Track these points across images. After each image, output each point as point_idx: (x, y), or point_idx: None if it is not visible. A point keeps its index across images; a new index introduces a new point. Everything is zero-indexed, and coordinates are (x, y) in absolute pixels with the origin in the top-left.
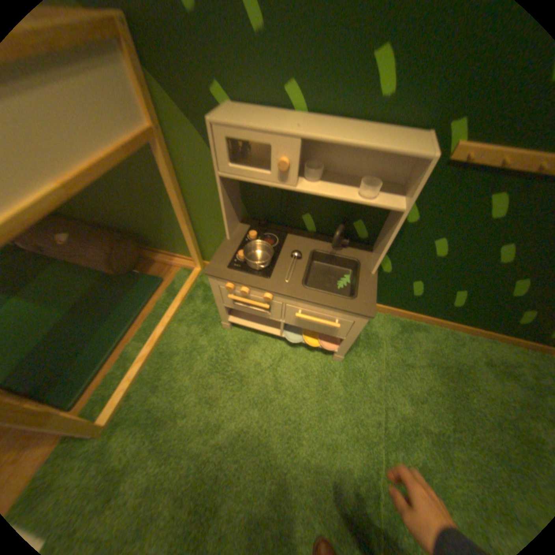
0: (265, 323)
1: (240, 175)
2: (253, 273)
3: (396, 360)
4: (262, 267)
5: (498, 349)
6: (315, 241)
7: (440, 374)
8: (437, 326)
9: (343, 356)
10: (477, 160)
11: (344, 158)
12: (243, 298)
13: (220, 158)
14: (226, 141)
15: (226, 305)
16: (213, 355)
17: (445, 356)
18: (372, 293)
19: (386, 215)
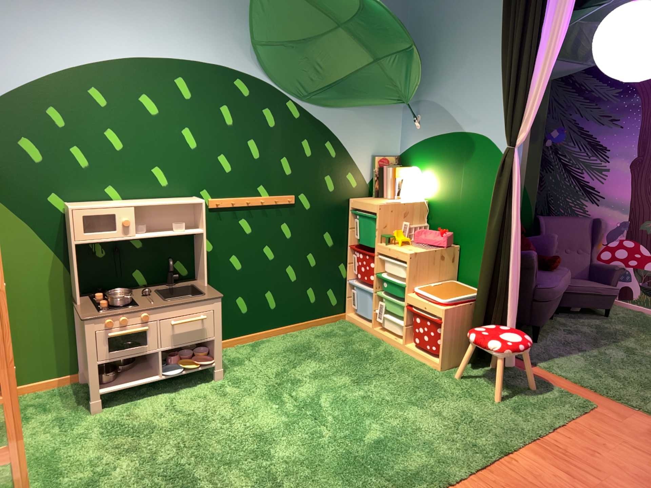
0: (138, 378)
1: (93, 238)
2: (121, 308)
3: (261, 361)
4: (130, 297)
5: (316, 329)
6: (150, 287)
7: (292, 353)
8: (273, 336)
9: (221, 368)
10: (220, 205)
11: (153, 219)
12: (122, 331)
13: (76, 229)
14: (82, 217)
15: (99, 361)
16: (100, 431)
17: (289, 345)
18: (212, 290)
19: (192, 250)
